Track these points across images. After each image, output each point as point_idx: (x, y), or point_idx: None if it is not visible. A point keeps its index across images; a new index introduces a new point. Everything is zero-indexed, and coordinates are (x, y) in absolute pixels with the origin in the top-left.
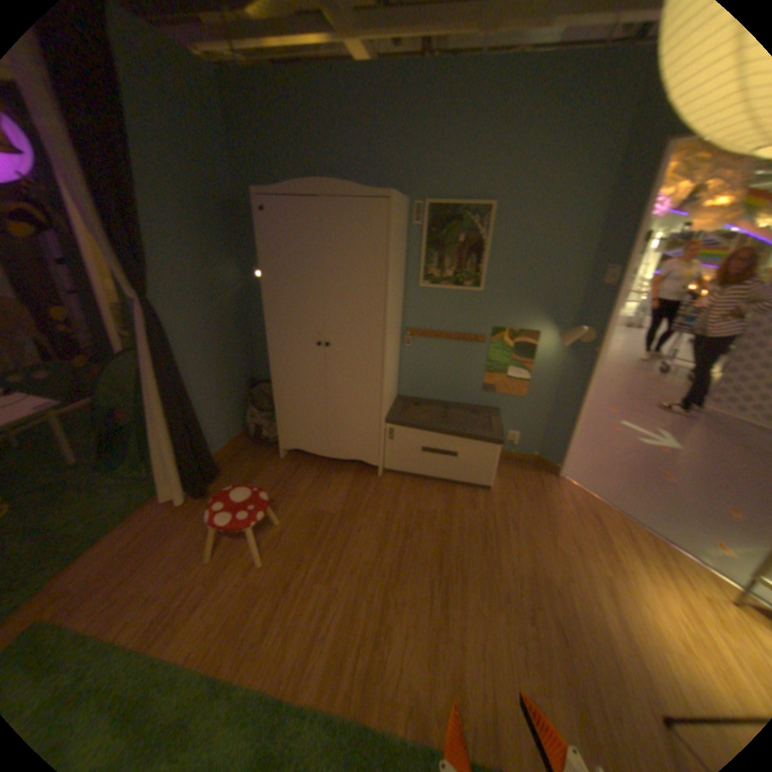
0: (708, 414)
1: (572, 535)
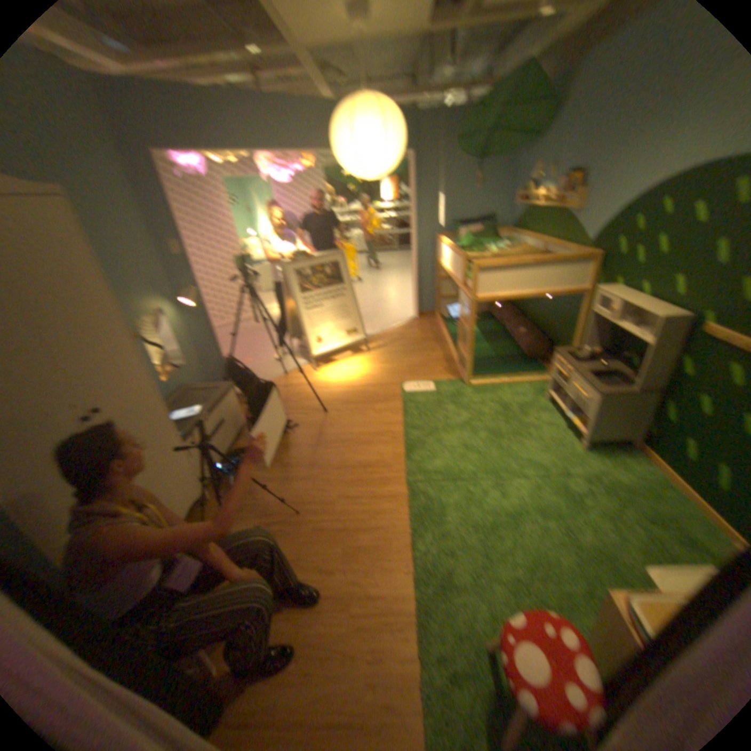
0: None
1: (286, 395)
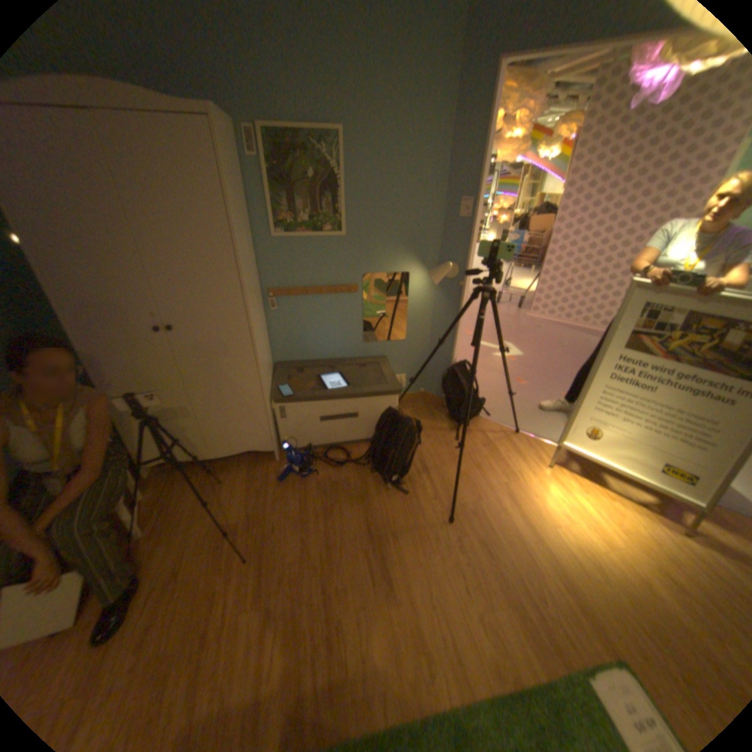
0: (530, 322)
1: (469, 457)
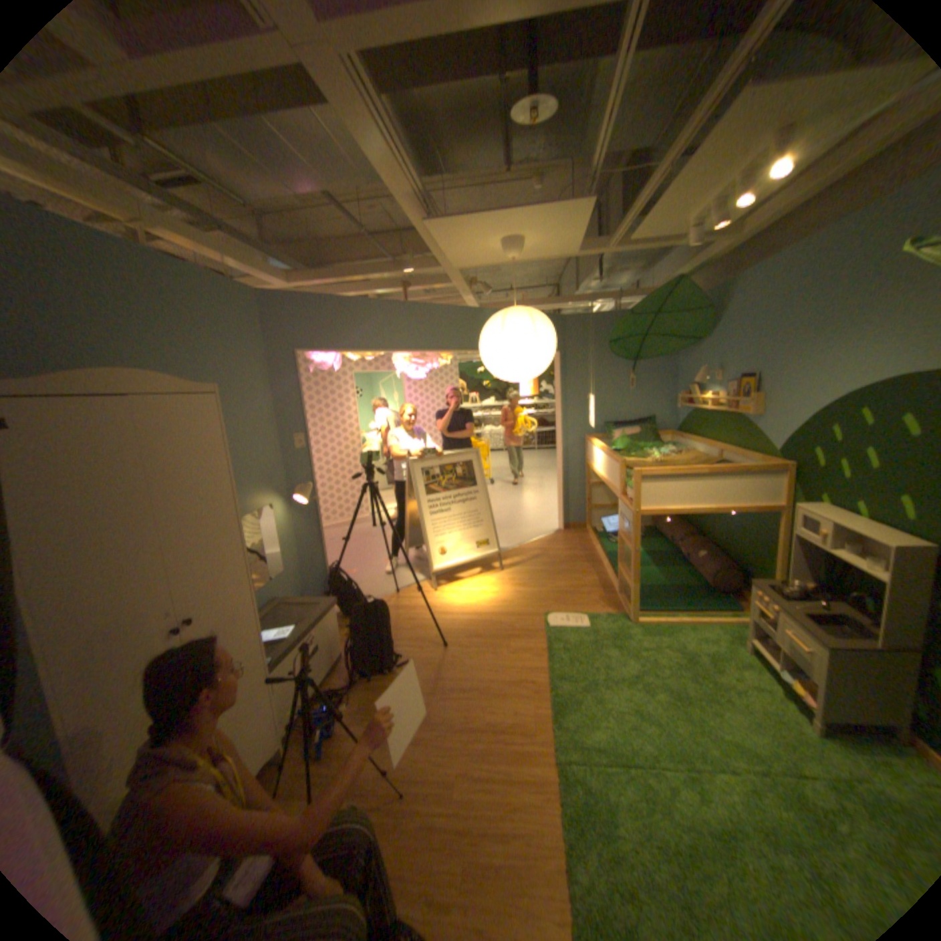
0: None
1: (398, 621)
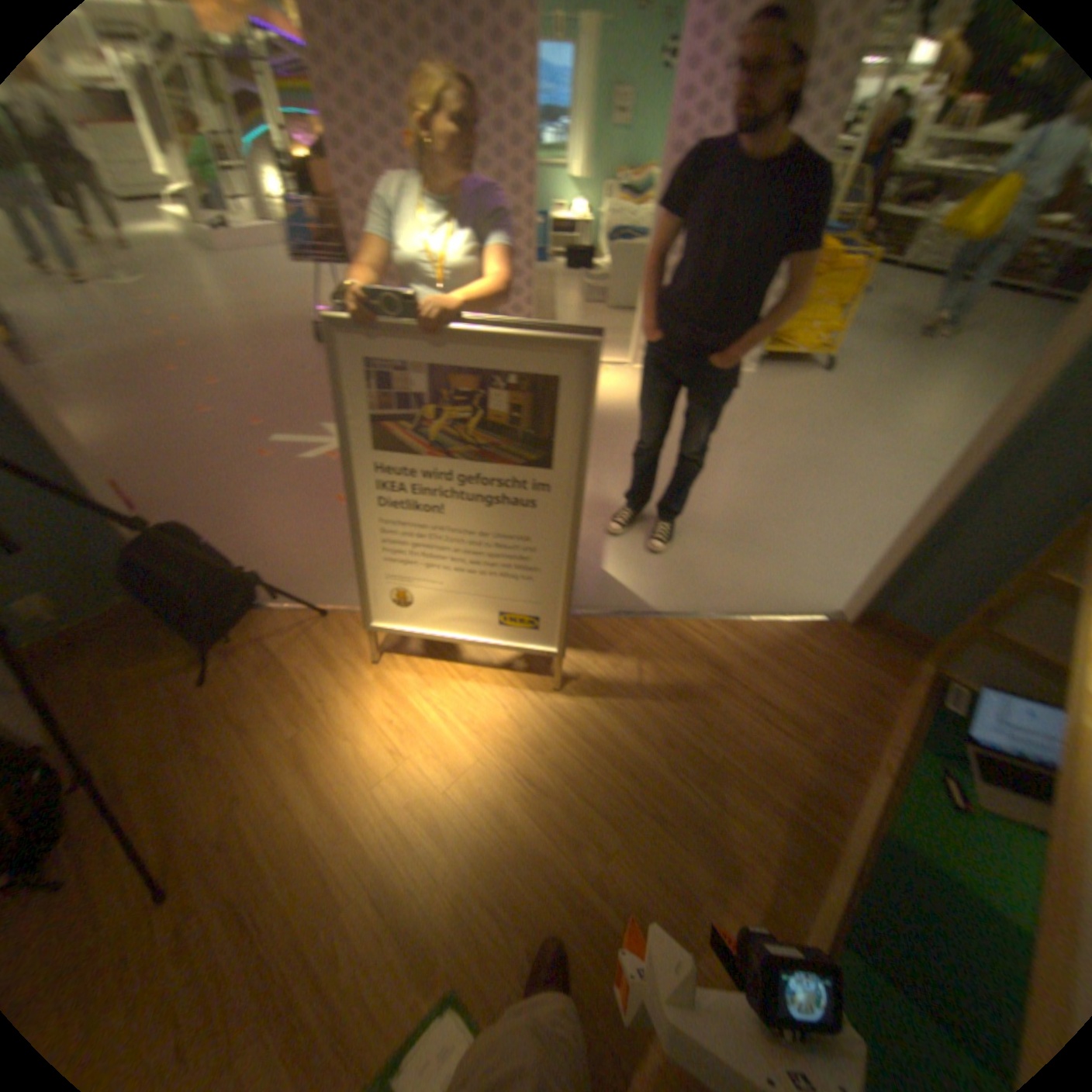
0: None
1: (221, 715)
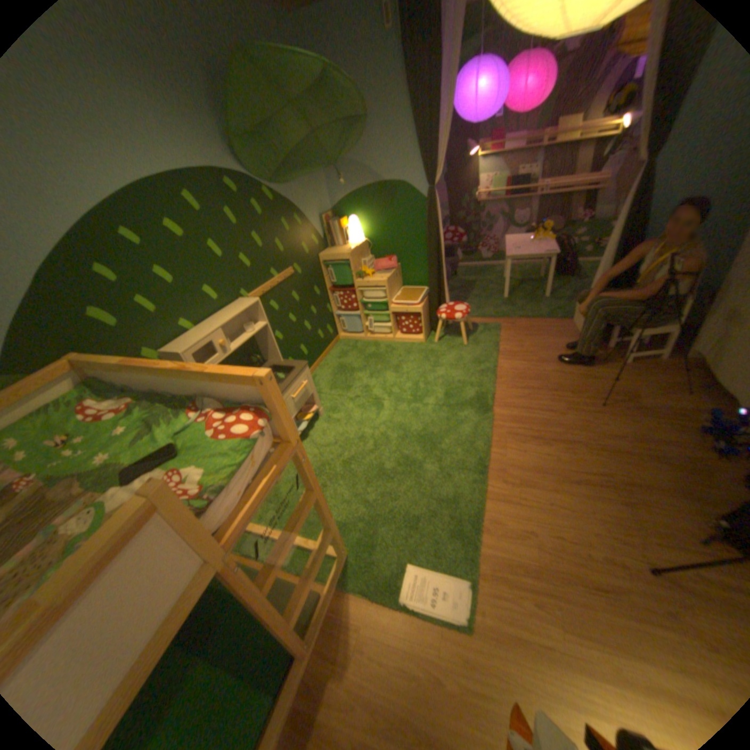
0: None
1: None
